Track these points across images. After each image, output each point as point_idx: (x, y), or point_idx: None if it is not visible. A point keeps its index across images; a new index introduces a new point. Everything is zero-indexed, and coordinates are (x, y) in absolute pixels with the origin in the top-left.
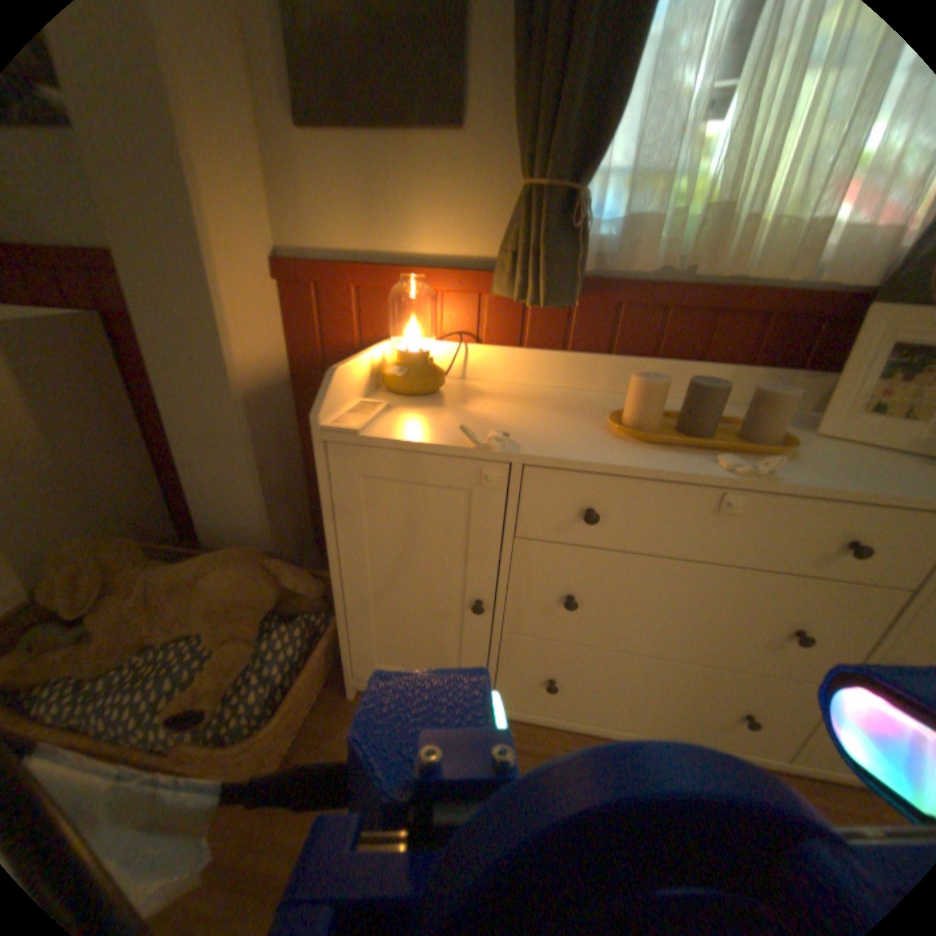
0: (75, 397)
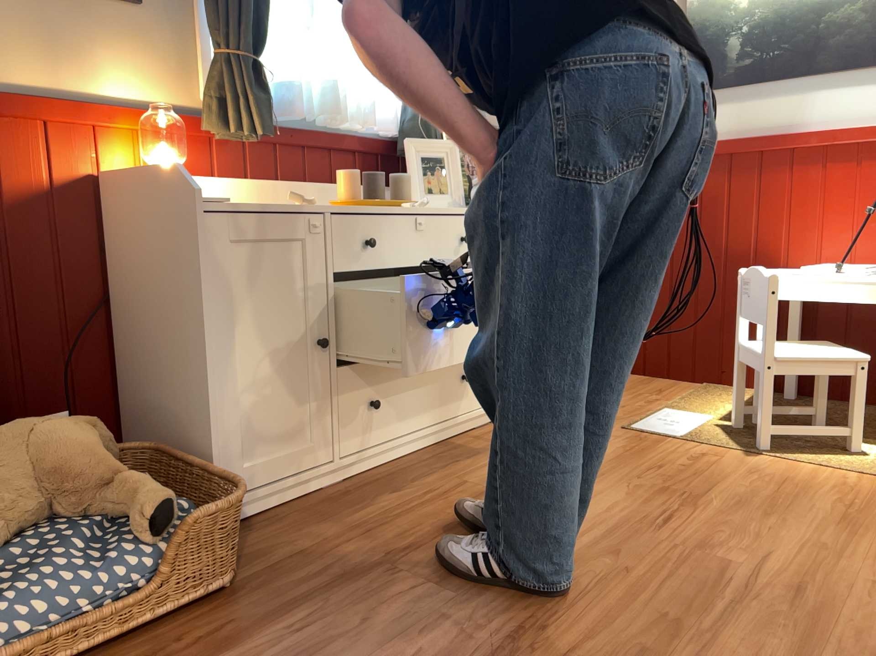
0: None
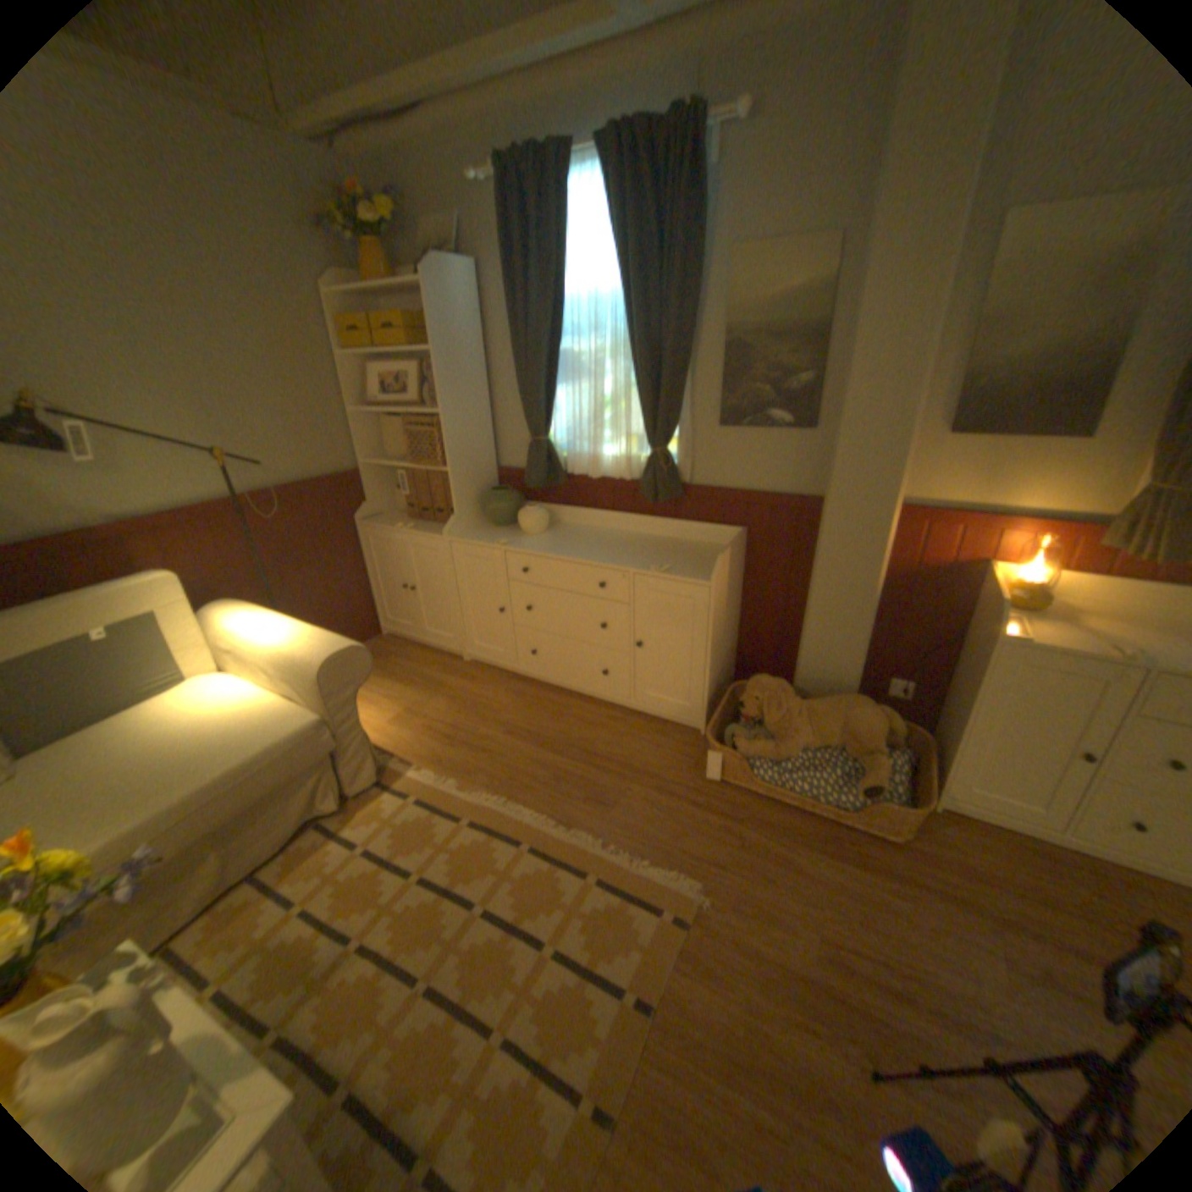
0: (733, 584)
